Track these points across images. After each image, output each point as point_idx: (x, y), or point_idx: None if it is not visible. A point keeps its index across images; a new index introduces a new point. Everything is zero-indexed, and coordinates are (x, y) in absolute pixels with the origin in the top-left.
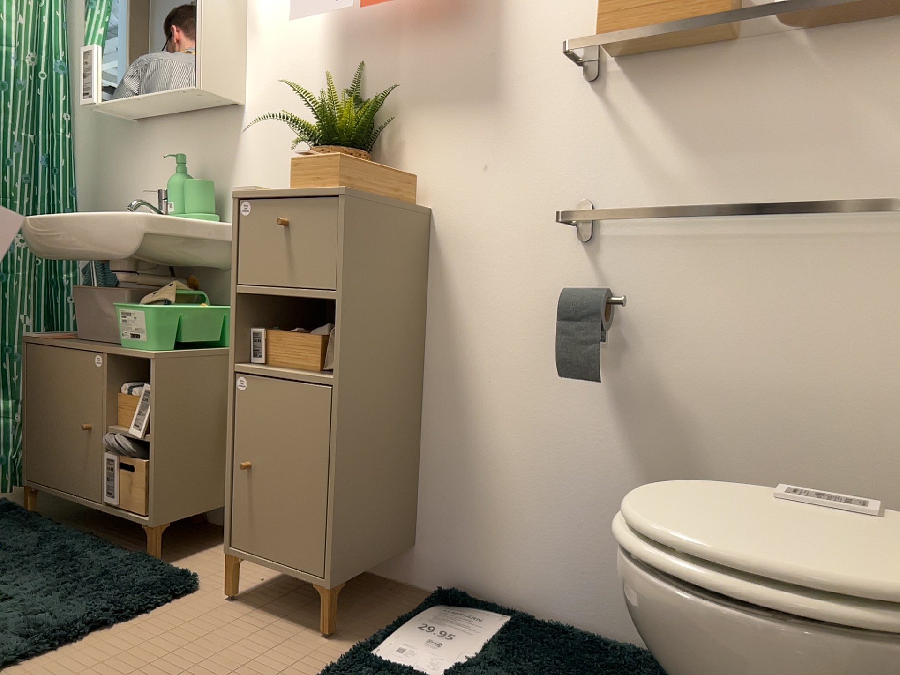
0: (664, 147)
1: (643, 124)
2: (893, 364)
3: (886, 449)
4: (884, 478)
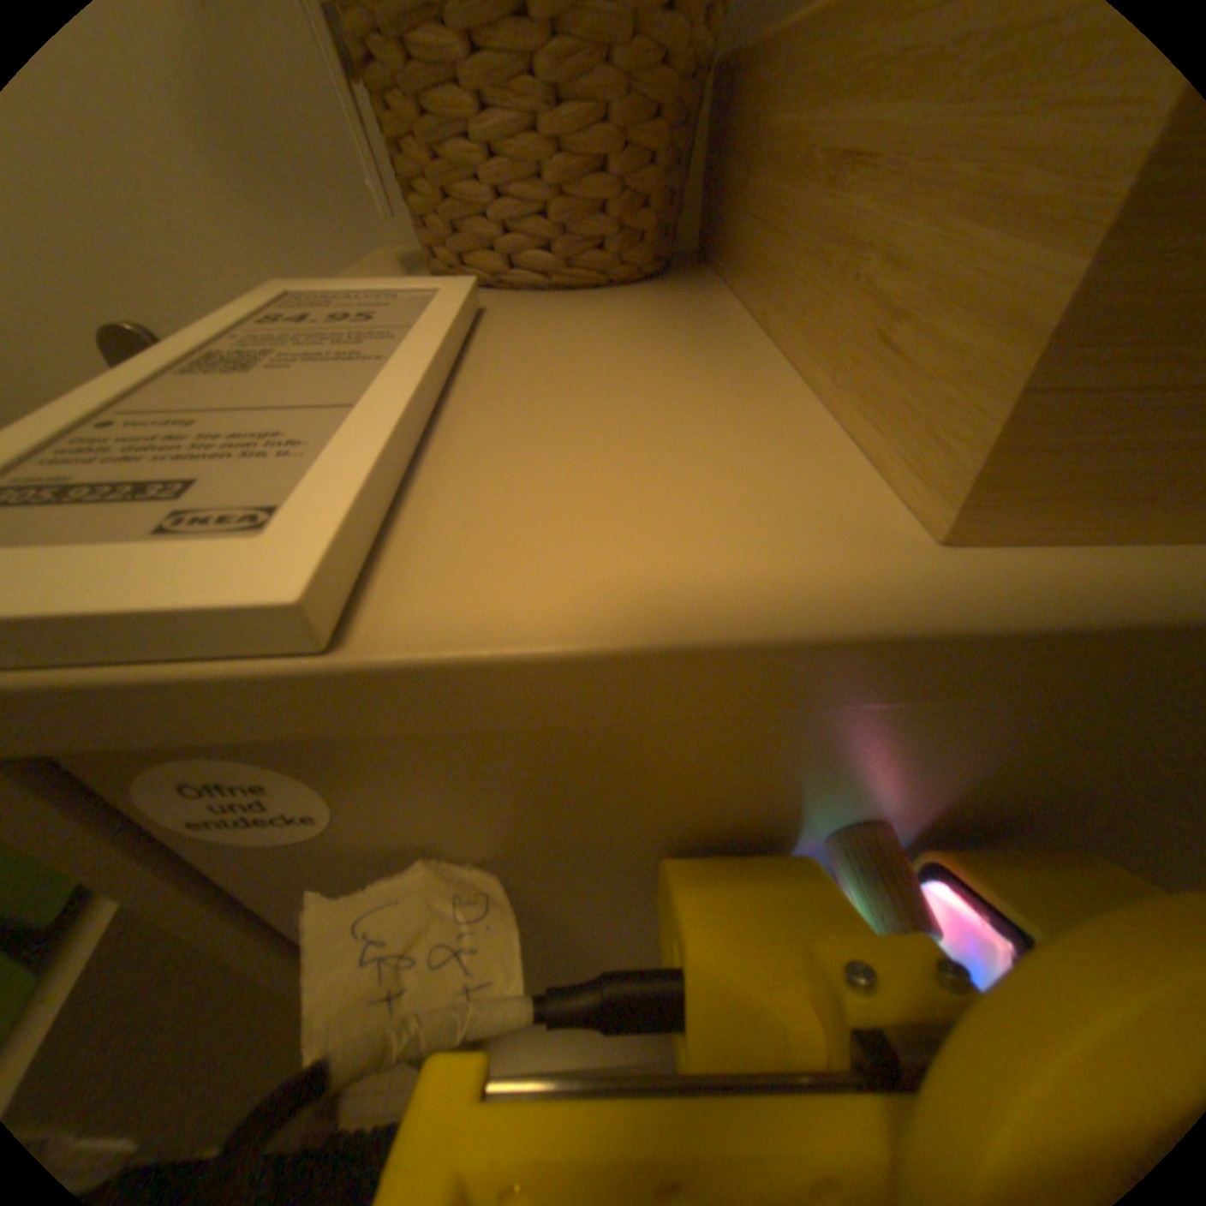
0: None
1: None
2: None
3: None
4: None
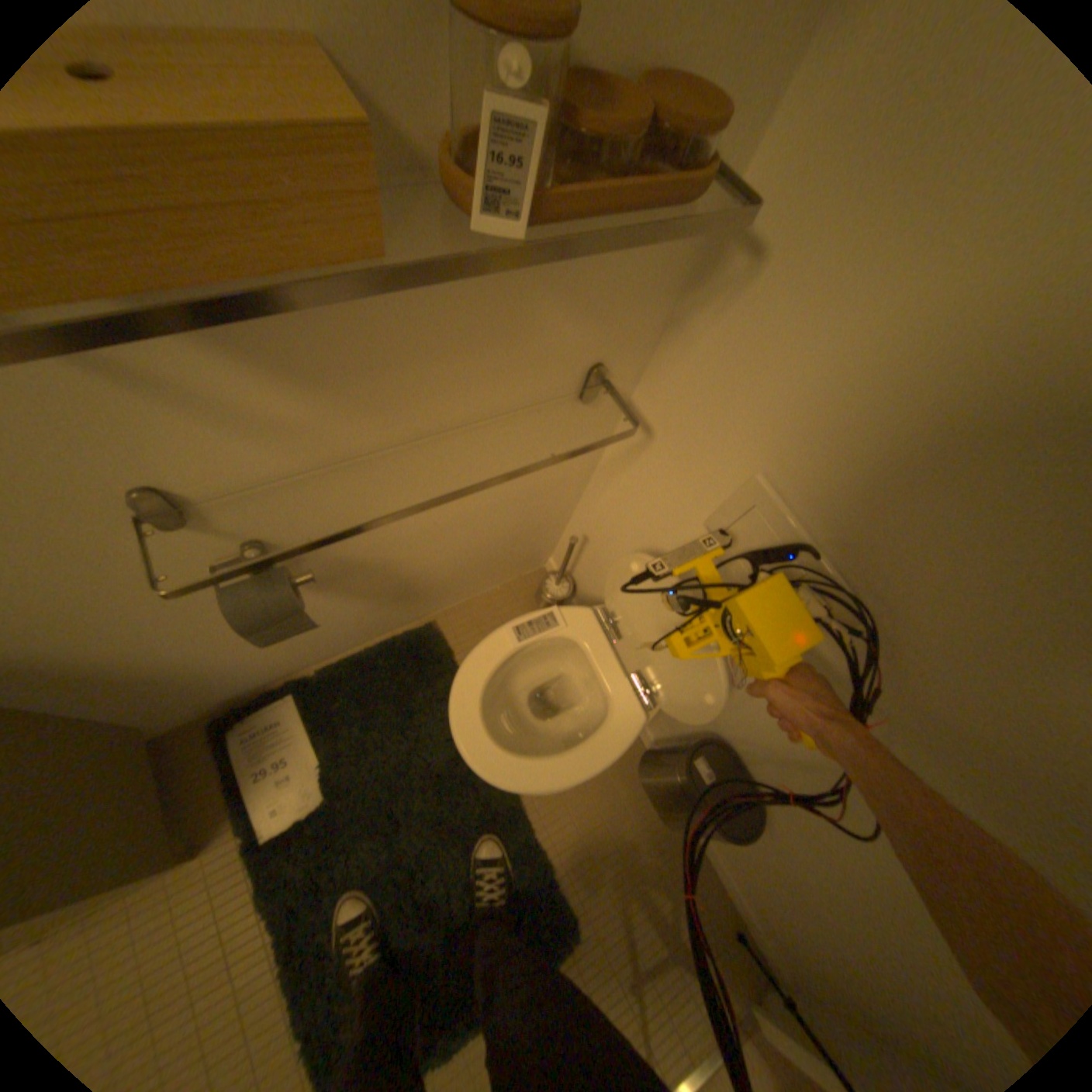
0: (260, 383)
1: (188, 354)
2: (537, 476)
3: (526, 511)
4: (523, 521)
